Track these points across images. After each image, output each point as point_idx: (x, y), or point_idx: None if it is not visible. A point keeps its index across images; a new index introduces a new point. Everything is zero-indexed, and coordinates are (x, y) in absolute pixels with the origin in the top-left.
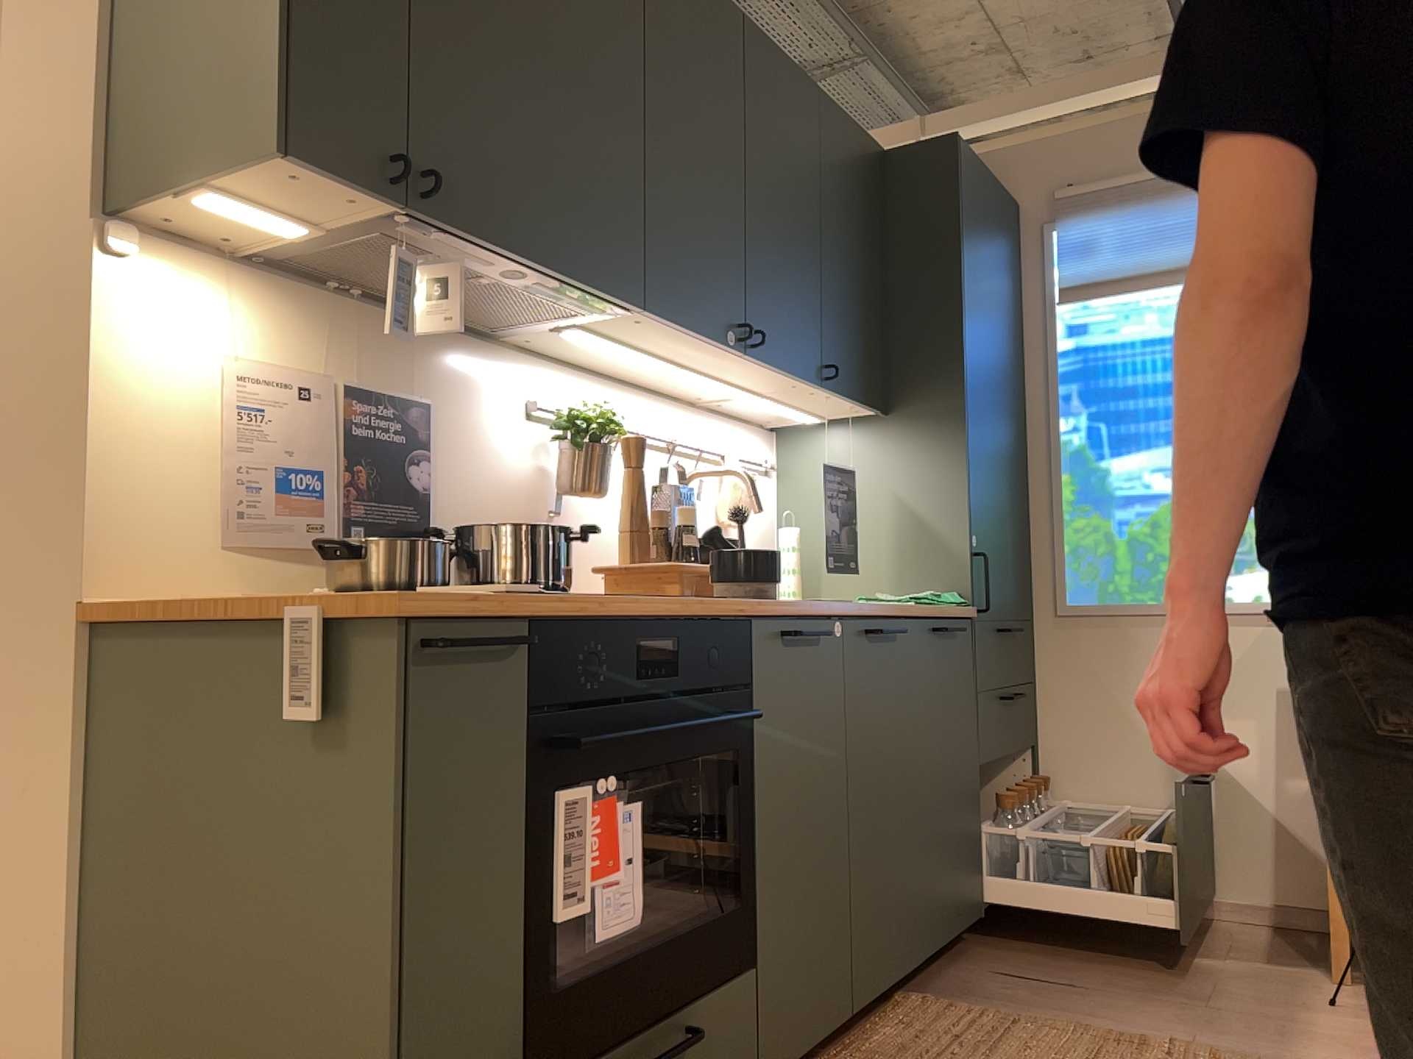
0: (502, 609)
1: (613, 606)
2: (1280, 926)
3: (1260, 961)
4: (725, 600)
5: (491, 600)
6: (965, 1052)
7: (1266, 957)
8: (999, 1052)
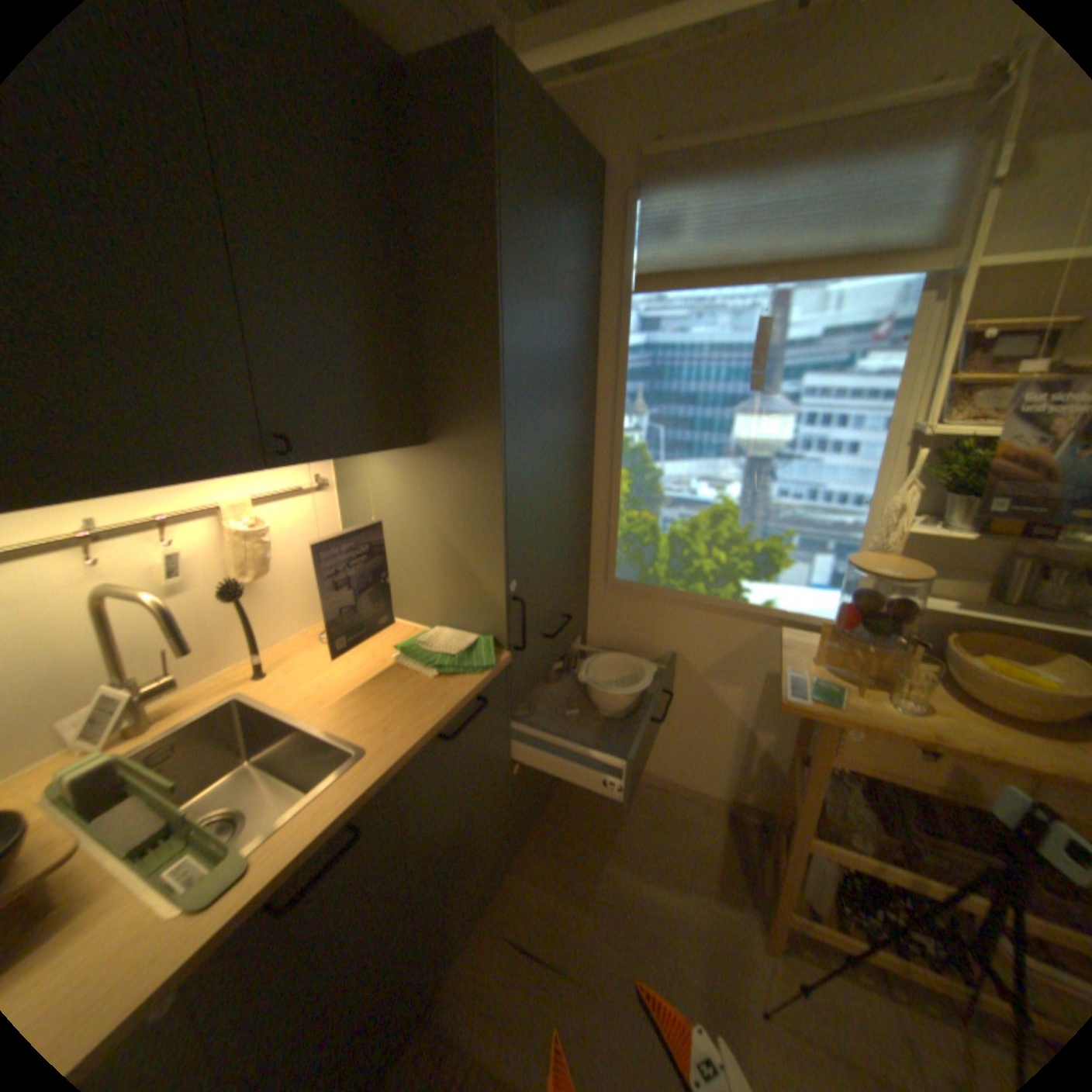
0: None
1: None
2: (734, 818)
3: (715, 900)
4: None
5: None
6: None
7: (720, 889)
8: None
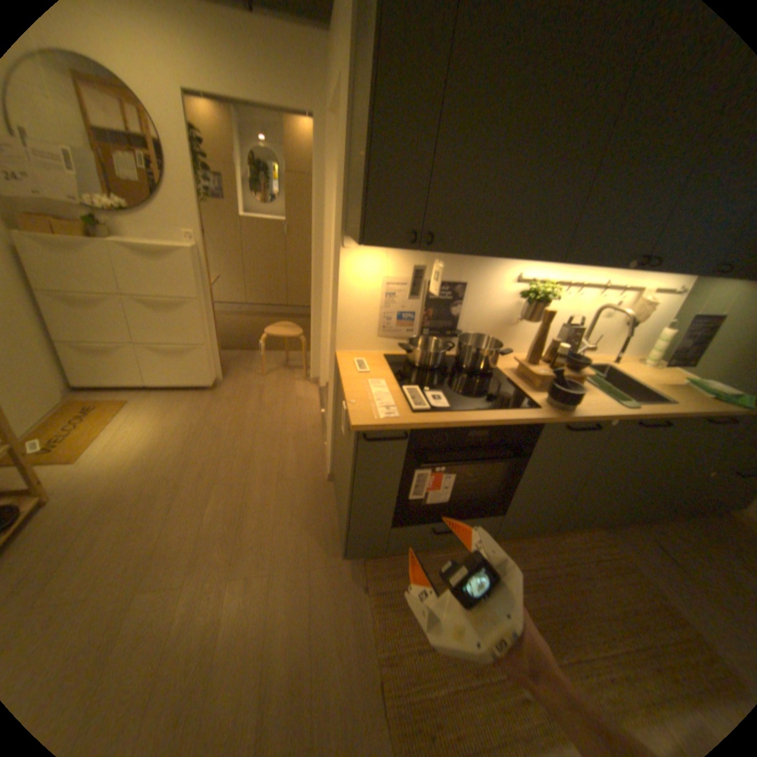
0: (398, 427)
1: (460, 419)
2: None
3: None
4: (537, 410)
5: (399, 419)
6: (594, 570)
7: None
8: (609, 580)
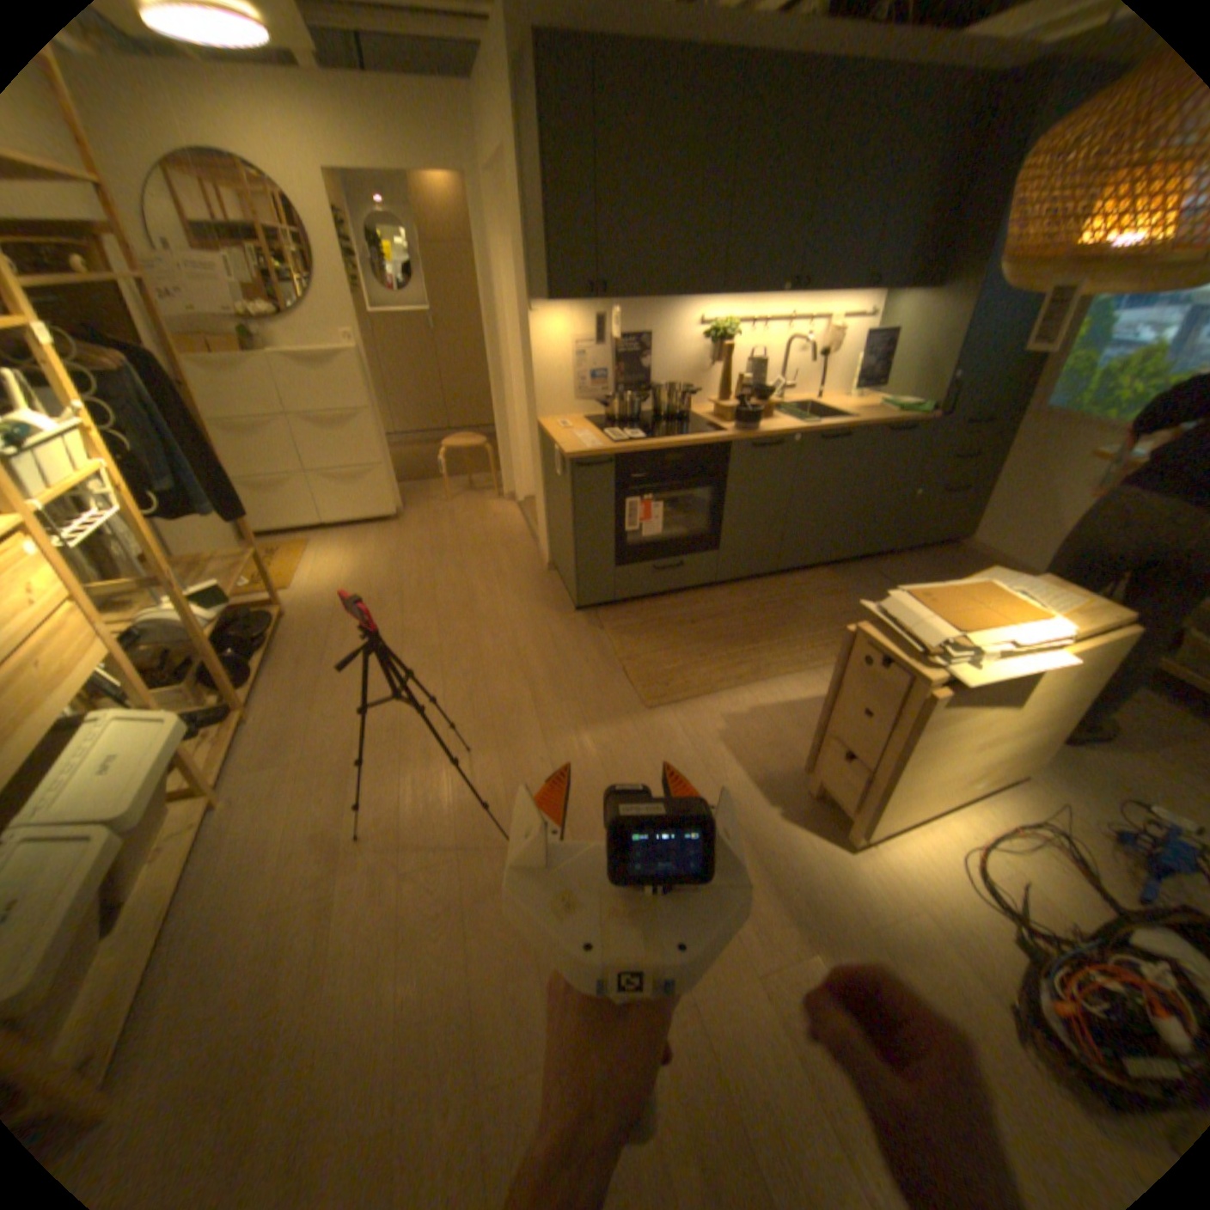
0: (602, 454)
1: (654, 445)
2: None
3: None
4: (721, 433)
5: (602, 449)
6: (810, 594)
7: None
8: (823, 598)
